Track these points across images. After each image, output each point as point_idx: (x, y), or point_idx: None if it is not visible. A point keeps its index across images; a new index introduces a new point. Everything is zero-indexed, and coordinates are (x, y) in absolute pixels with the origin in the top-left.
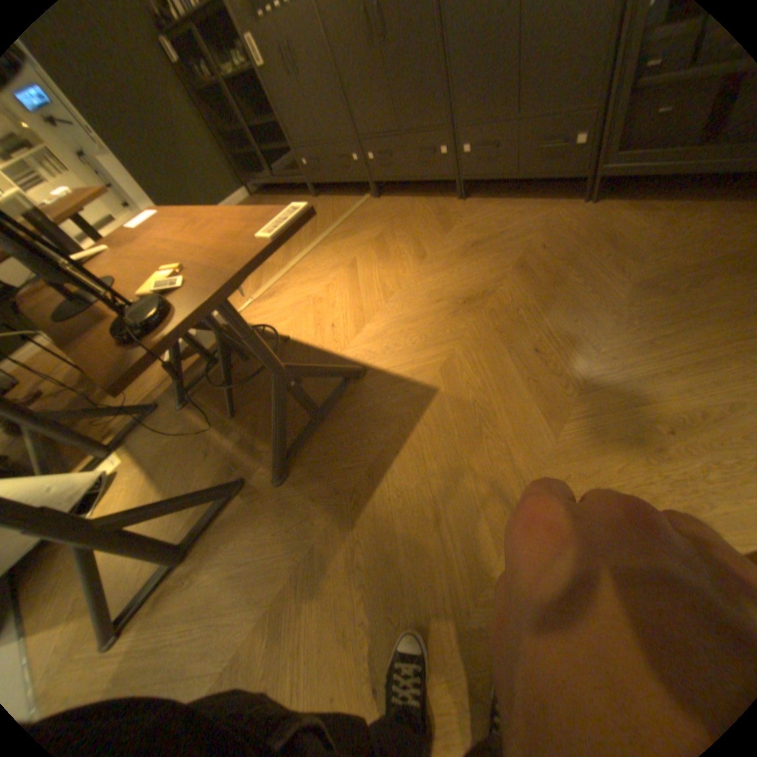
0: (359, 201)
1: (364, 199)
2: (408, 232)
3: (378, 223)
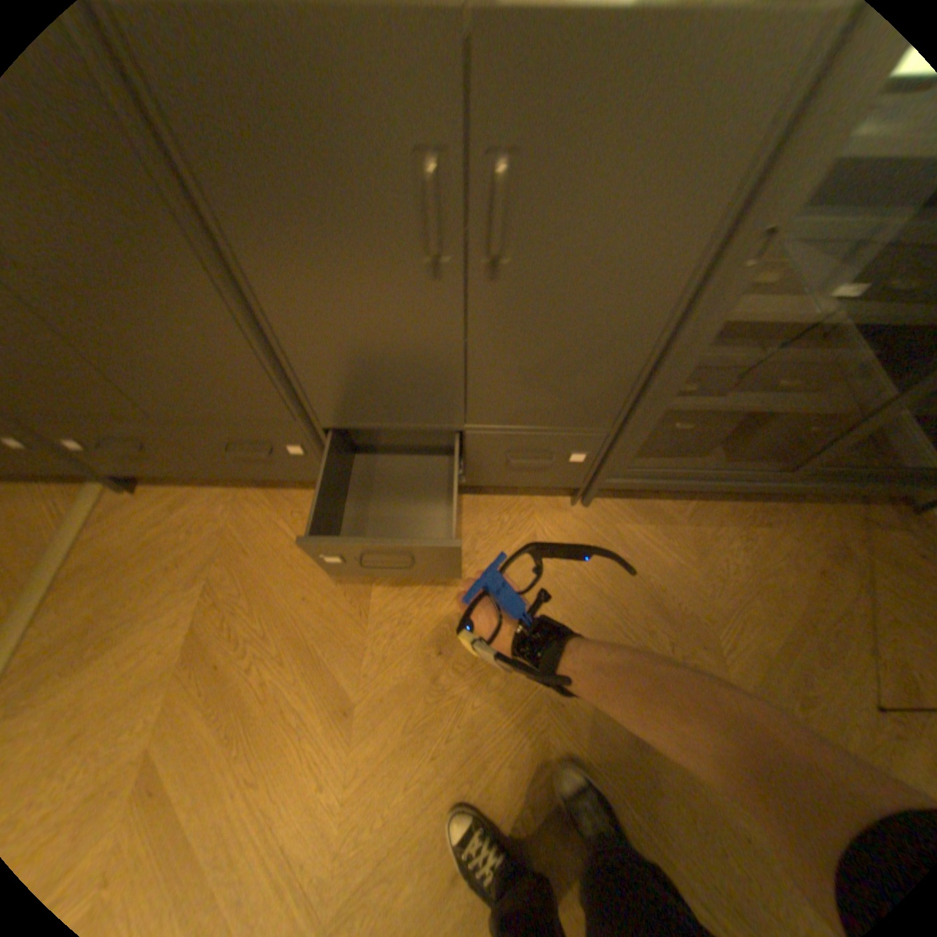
0: (73, 509)
1: (84, 497)
2: (266, 619)
3: (164, 588)
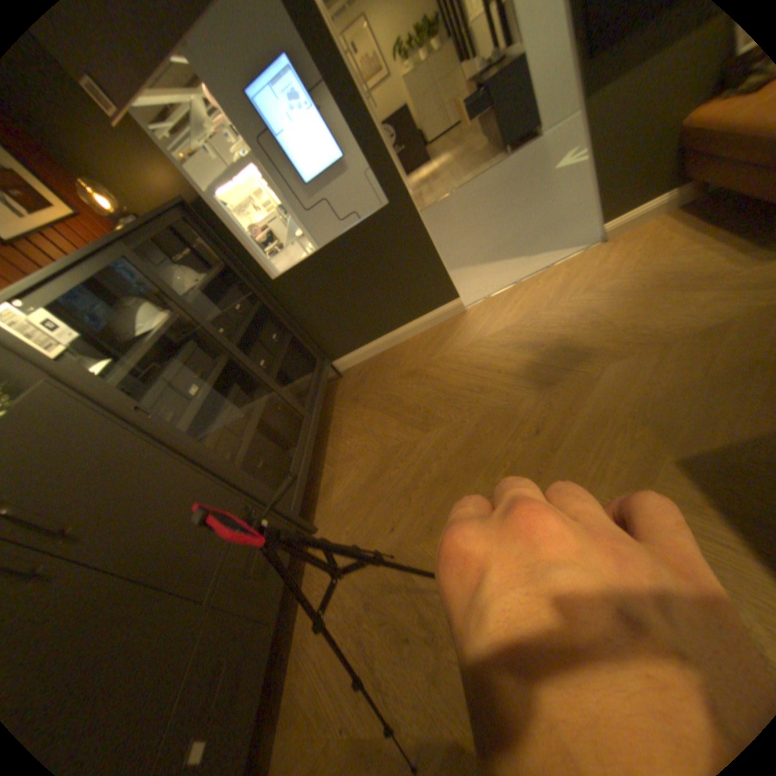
0: None
1: None
2: None
3: None
